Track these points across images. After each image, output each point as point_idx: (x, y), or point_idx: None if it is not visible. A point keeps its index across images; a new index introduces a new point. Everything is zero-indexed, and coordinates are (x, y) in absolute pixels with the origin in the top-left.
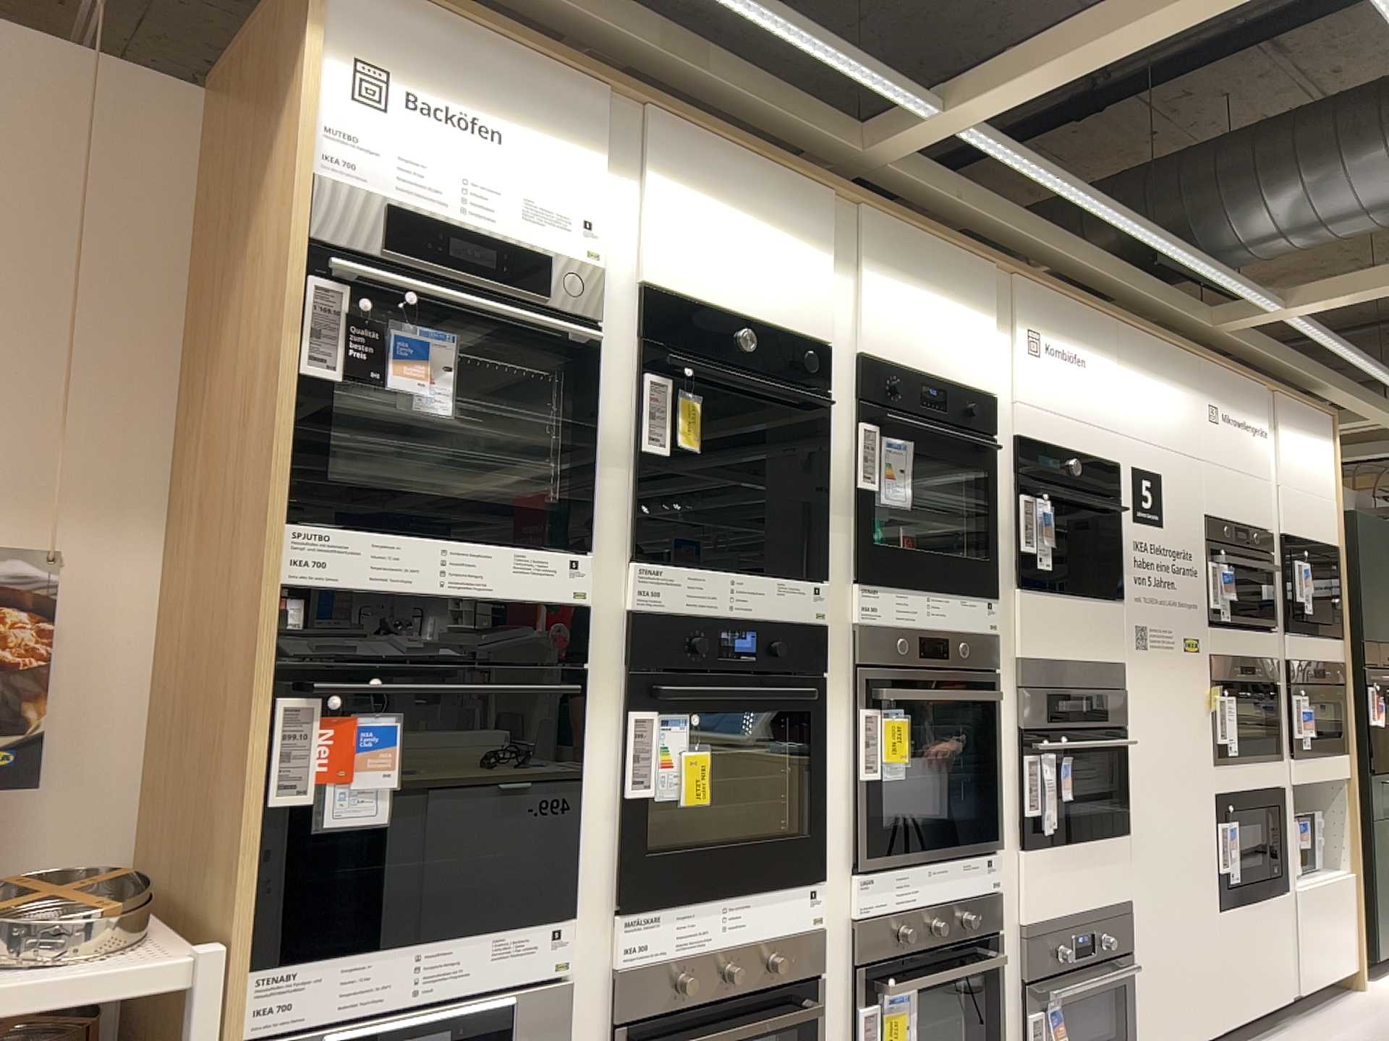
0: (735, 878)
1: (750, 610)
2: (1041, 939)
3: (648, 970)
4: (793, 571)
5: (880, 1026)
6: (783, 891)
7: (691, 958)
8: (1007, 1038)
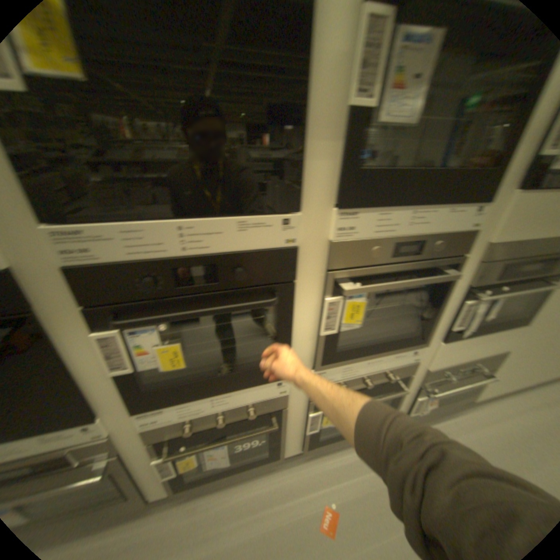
0: (220, 393)
1: (211, 248)
2: (445, 379)
3: (160, 433)
4: (266, 206)
5: (325, 423)
6: (259, 391)
7: (192, 424)
8: (408, 409)
